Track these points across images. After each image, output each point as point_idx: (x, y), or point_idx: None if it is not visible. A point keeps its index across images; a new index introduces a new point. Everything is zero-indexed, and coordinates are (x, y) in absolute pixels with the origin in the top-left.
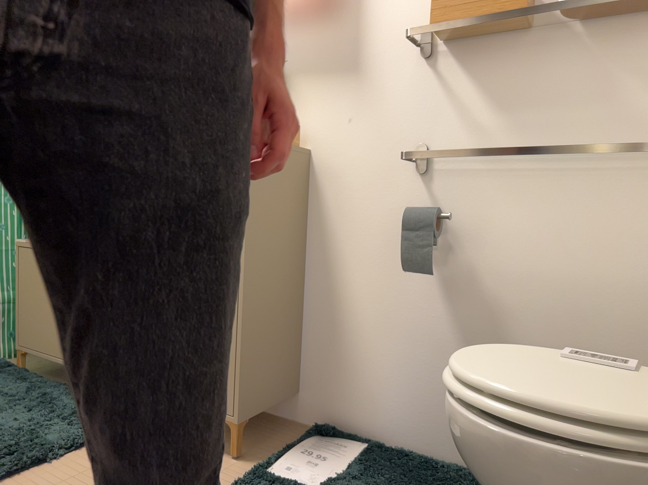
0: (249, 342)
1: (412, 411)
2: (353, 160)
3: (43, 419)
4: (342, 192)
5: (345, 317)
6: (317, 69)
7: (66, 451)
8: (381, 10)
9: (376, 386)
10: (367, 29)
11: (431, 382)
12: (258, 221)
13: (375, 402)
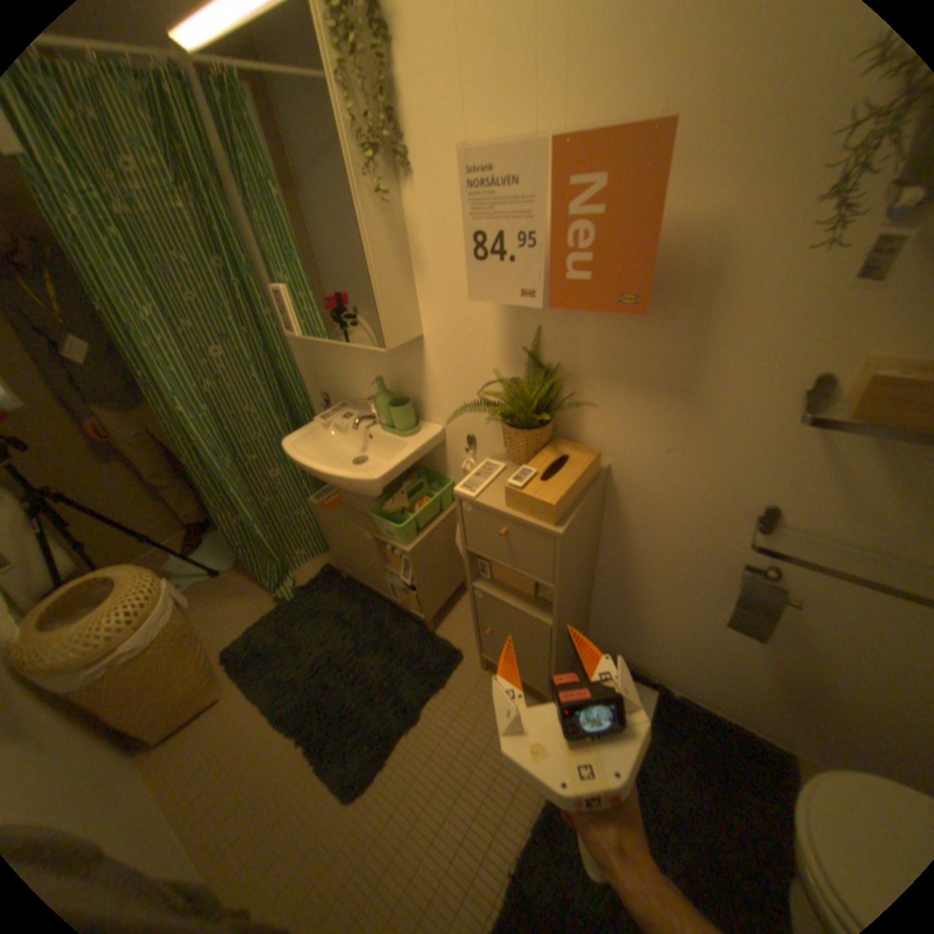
0: (561, 657)
1: (703, 681)
2: (669, 491)
3: (392, 667)
4: (650, 515)
5: (642, 606)
6: (628, 379)
7: (424, 713)
8: (750, 324)
9: (669, 656)
10: (718, 346)
11: (729, 675)
12: (569, 581)
13: (666, 663)
